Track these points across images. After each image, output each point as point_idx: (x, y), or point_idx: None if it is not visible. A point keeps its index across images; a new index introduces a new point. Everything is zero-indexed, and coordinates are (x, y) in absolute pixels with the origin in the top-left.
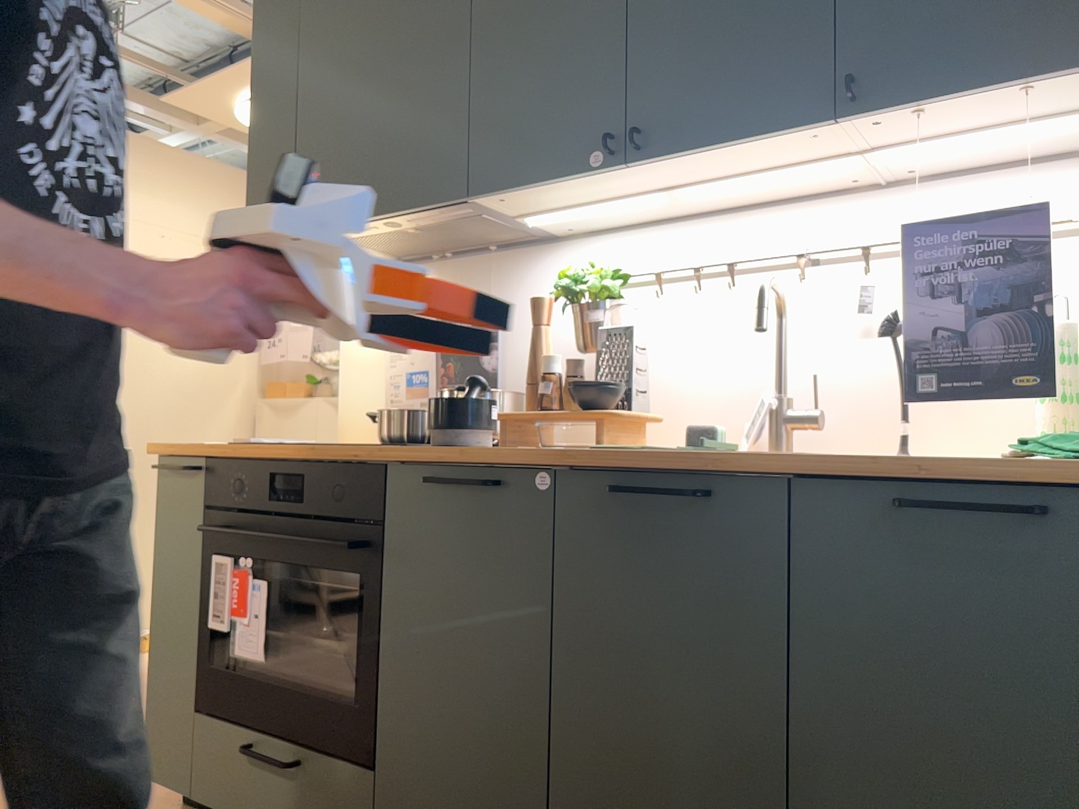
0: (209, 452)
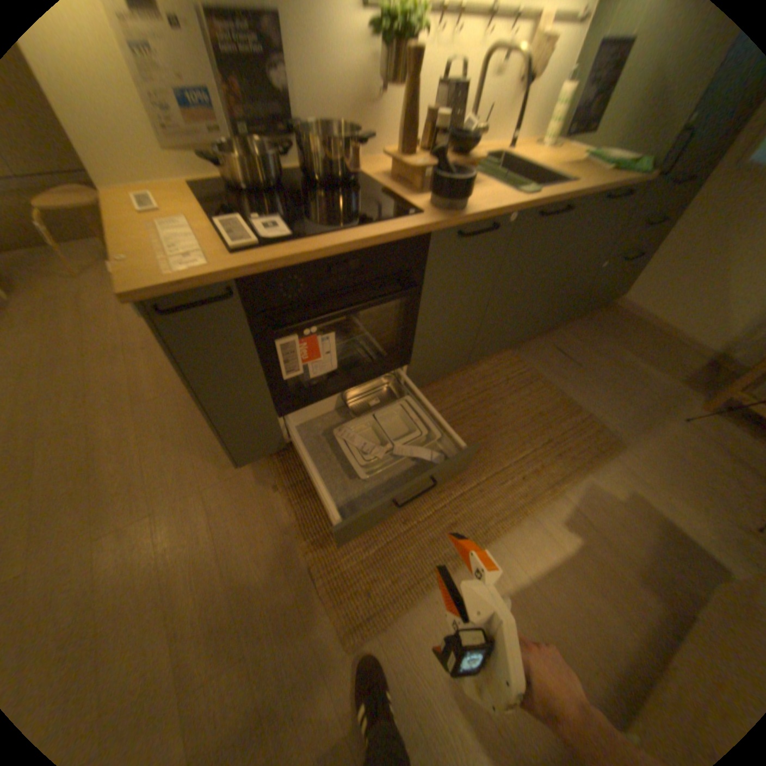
0: (231, 272)
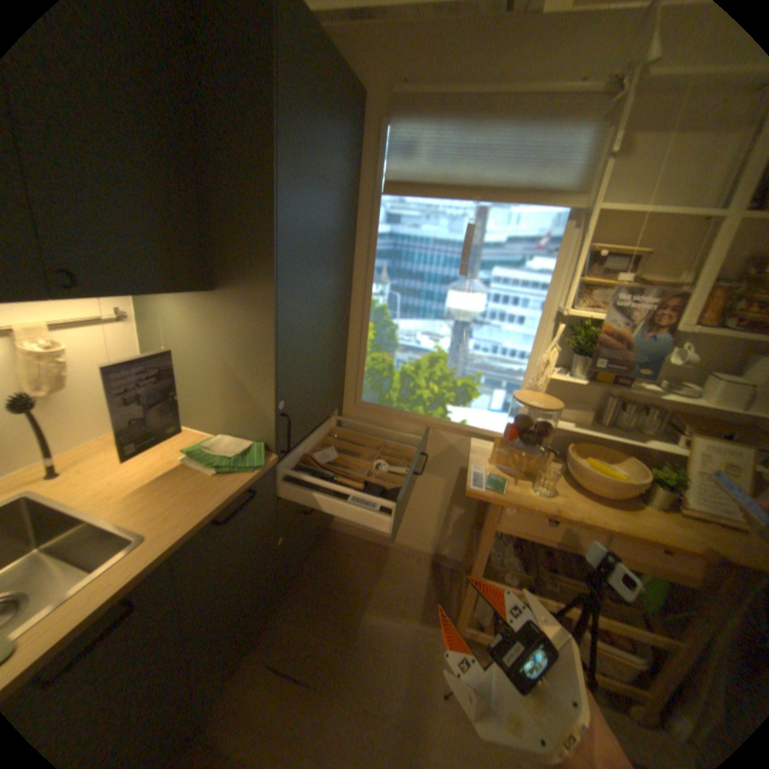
0: None
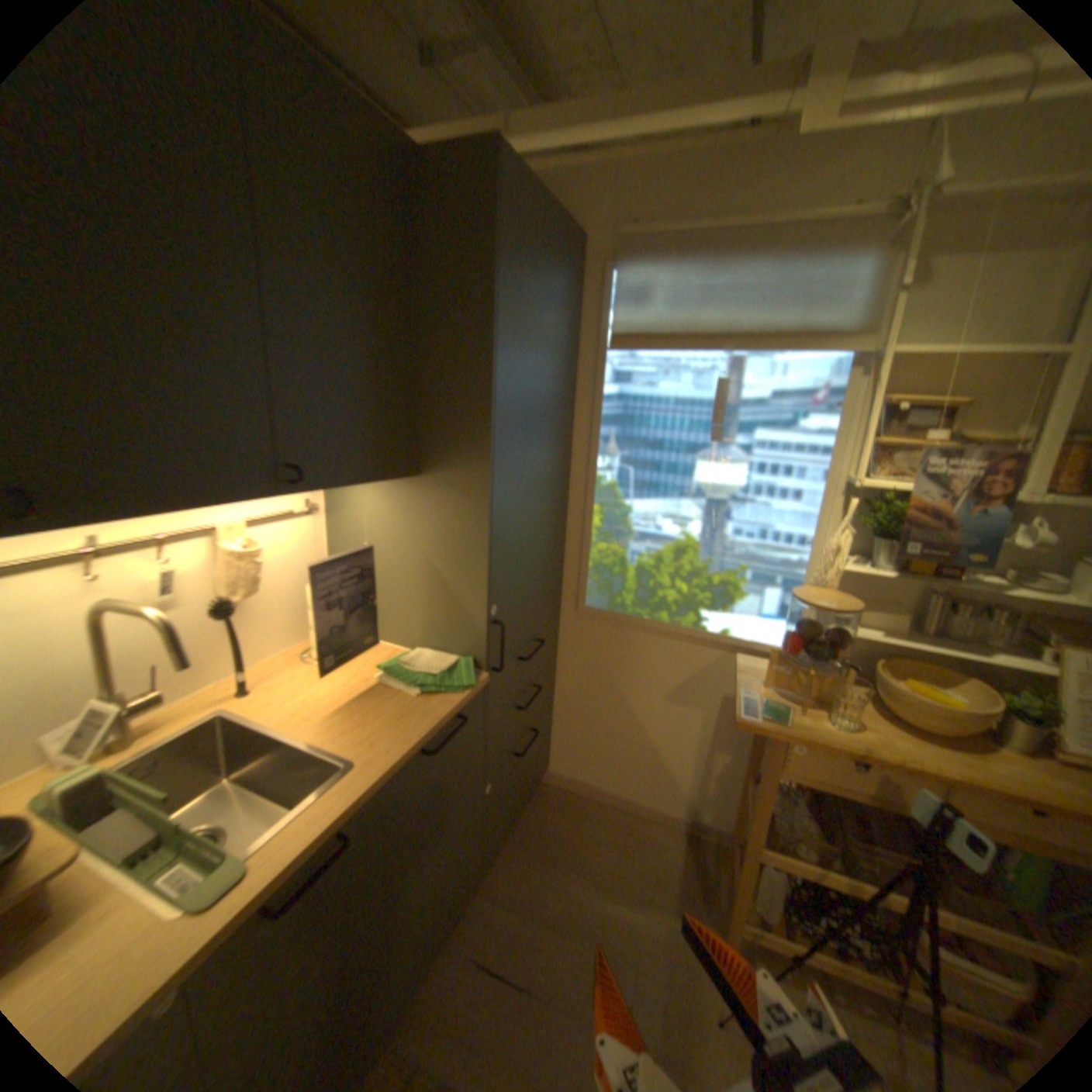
0: None
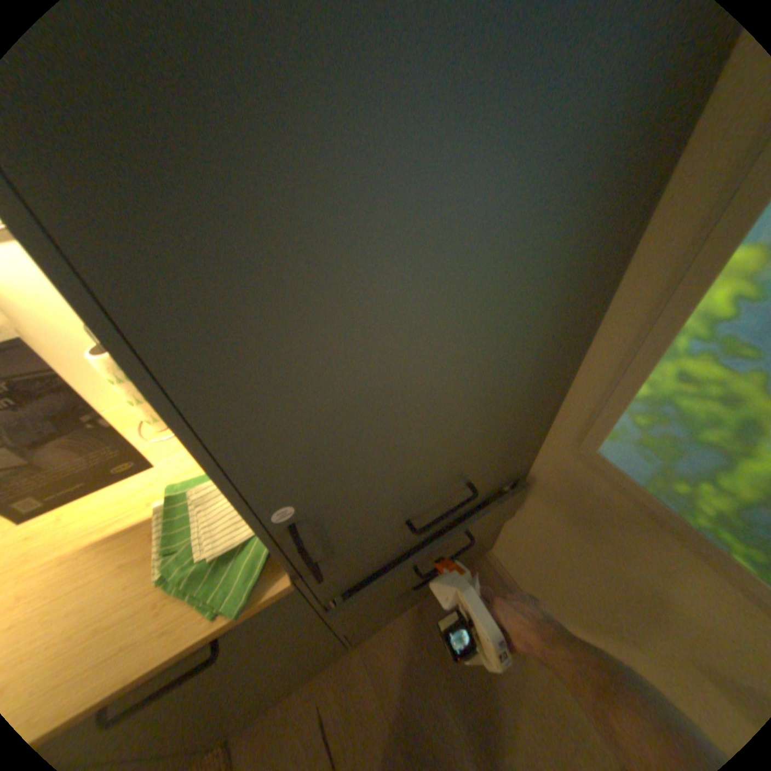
0: None
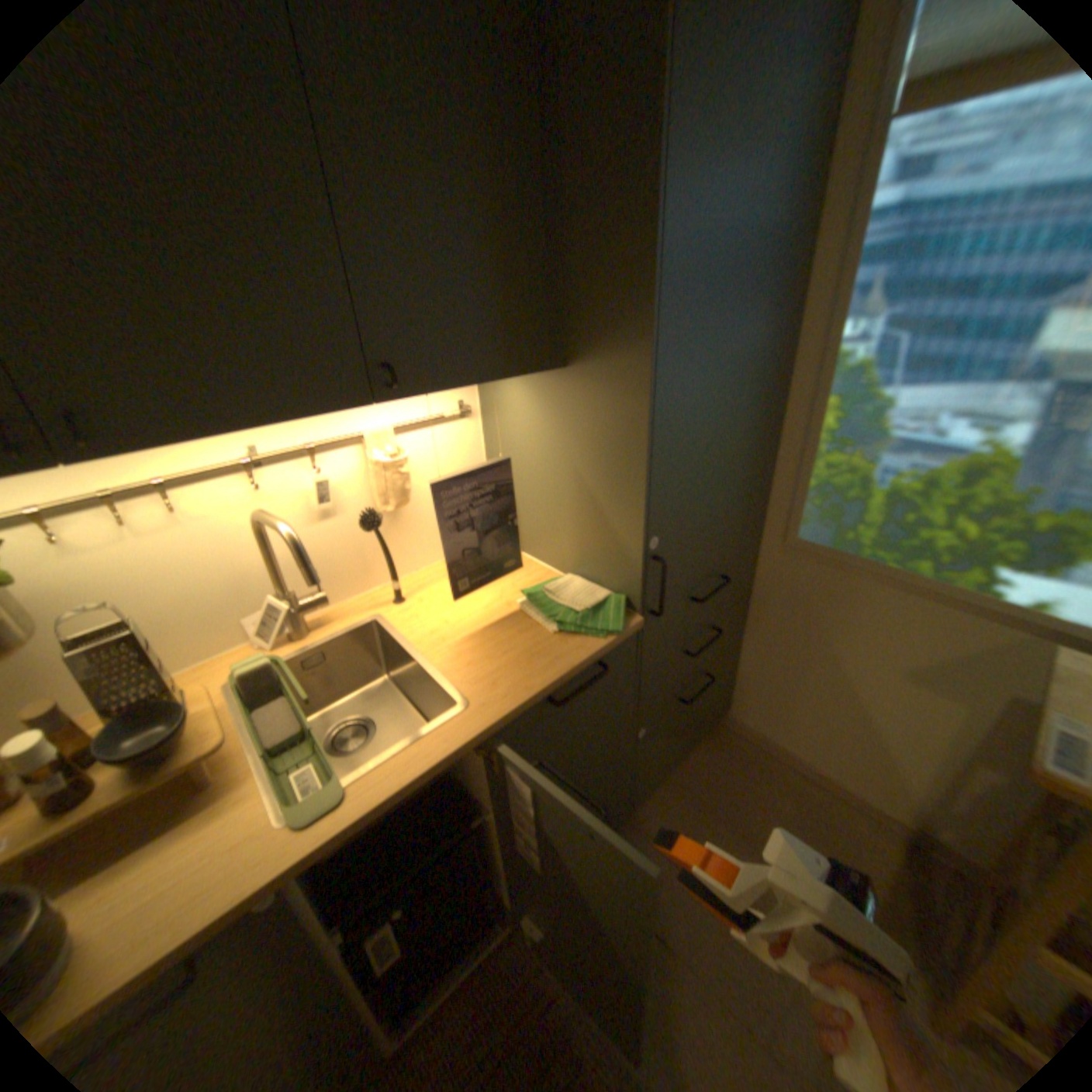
0: None
